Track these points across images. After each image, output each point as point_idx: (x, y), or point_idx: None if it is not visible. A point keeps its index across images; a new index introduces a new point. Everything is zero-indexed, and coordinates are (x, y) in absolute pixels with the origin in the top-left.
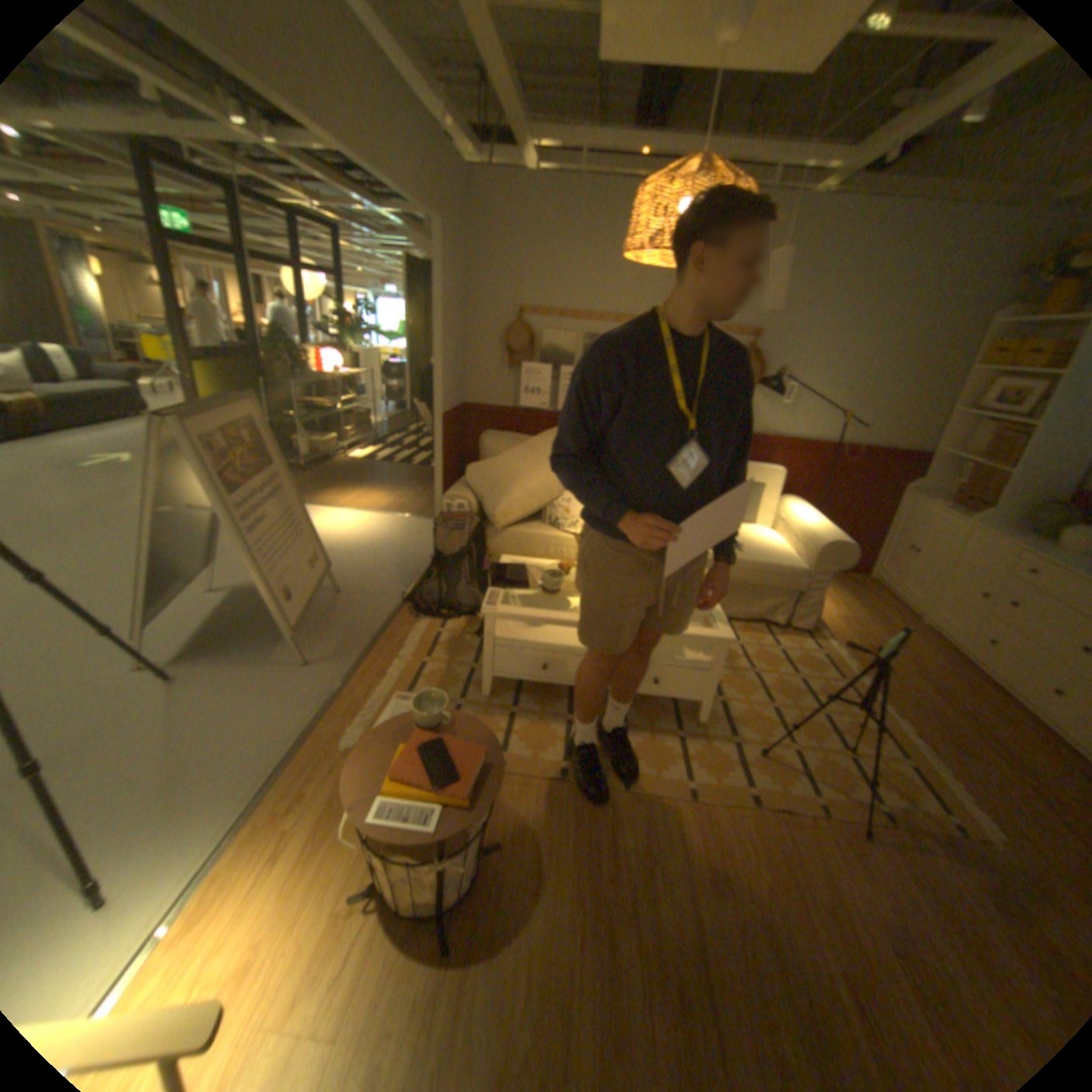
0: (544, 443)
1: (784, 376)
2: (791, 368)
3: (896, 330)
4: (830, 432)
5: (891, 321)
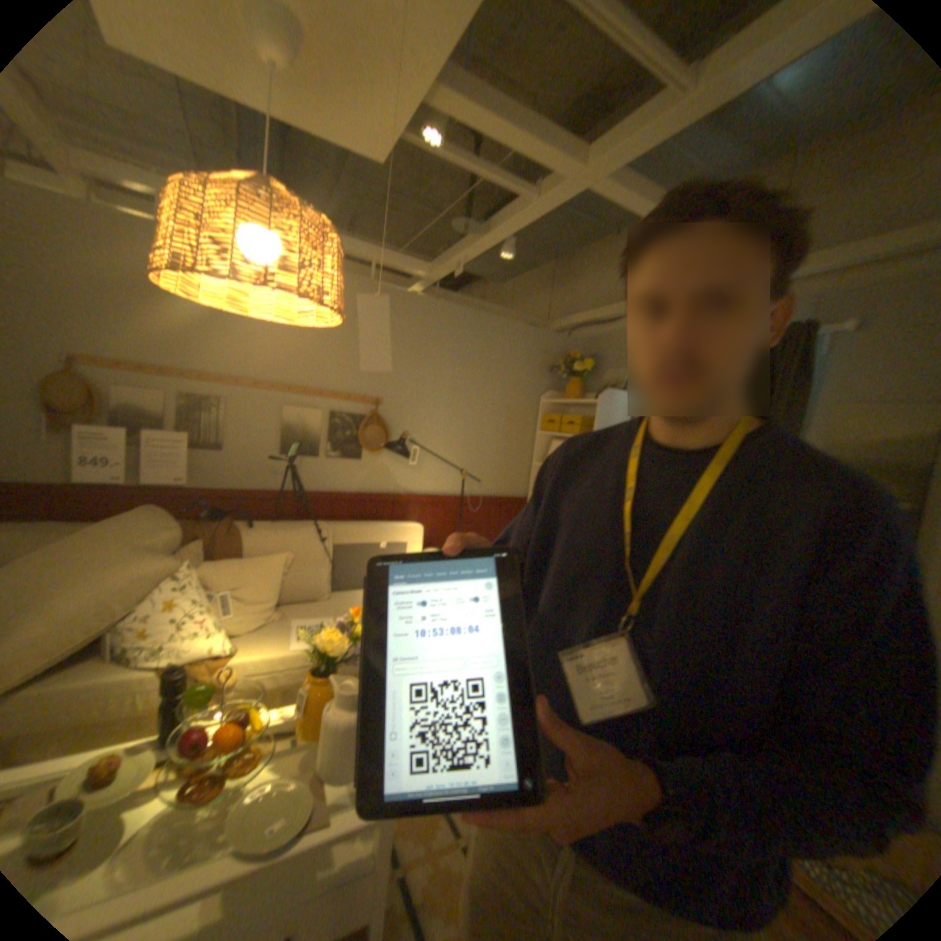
0: (113, 531)
1: (407, 440)
2: (412, 433)
3: (484, 404)
4: (452, 487)
5: (479, 397)
